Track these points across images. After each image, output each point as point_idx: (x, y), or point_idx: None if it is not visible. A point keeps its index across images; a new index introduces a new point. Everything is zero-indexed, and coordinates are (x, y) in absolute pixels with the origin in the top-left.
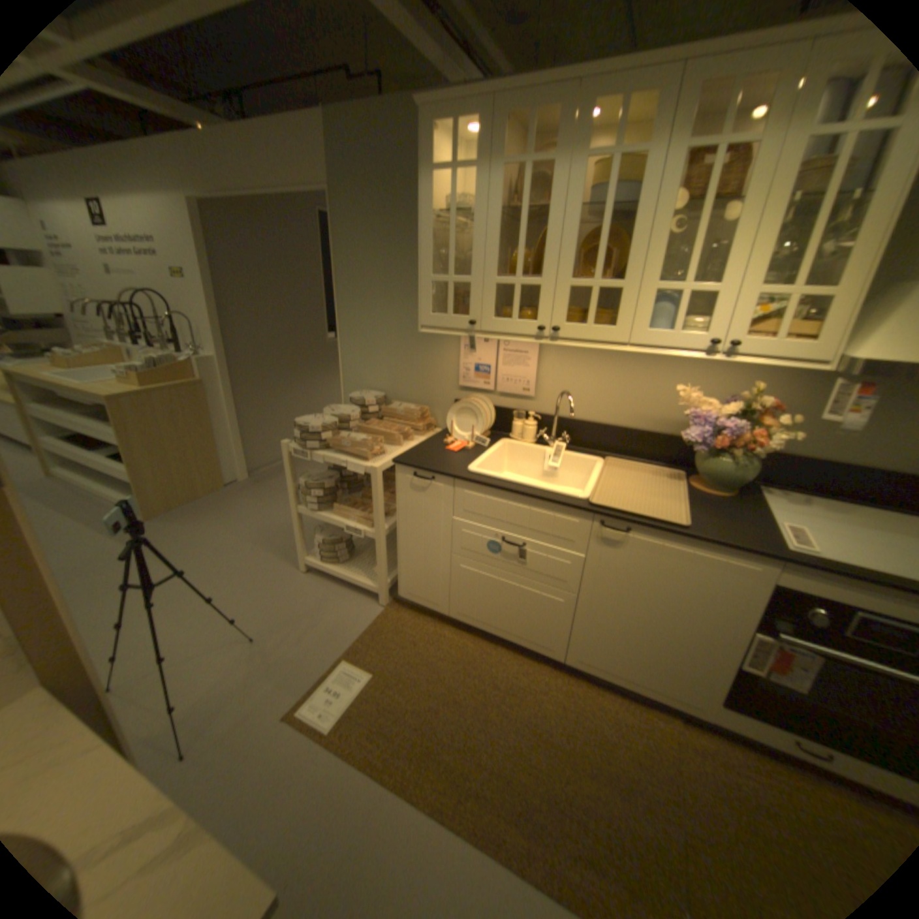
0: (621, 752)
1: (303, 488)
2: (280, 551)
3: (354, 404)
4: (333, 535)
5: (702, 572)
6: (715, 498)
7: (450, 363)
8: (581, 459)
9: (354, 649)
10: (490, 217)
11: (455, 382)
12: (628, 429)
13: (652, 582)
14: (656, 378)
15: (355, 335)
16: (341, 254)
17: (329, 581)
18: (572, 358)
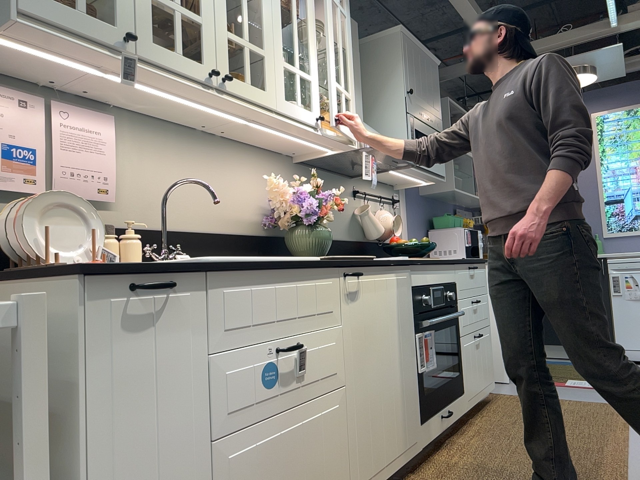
0: None
1: None
2: None
3: None
4: None
5: (392, 295)
6: None
7: None
8: None
9: None
10: None
11: None
12: (219, 233)
13: (377, 324)
14: (227, 177)
15: None
16: None
17: None
18: (151, 149)
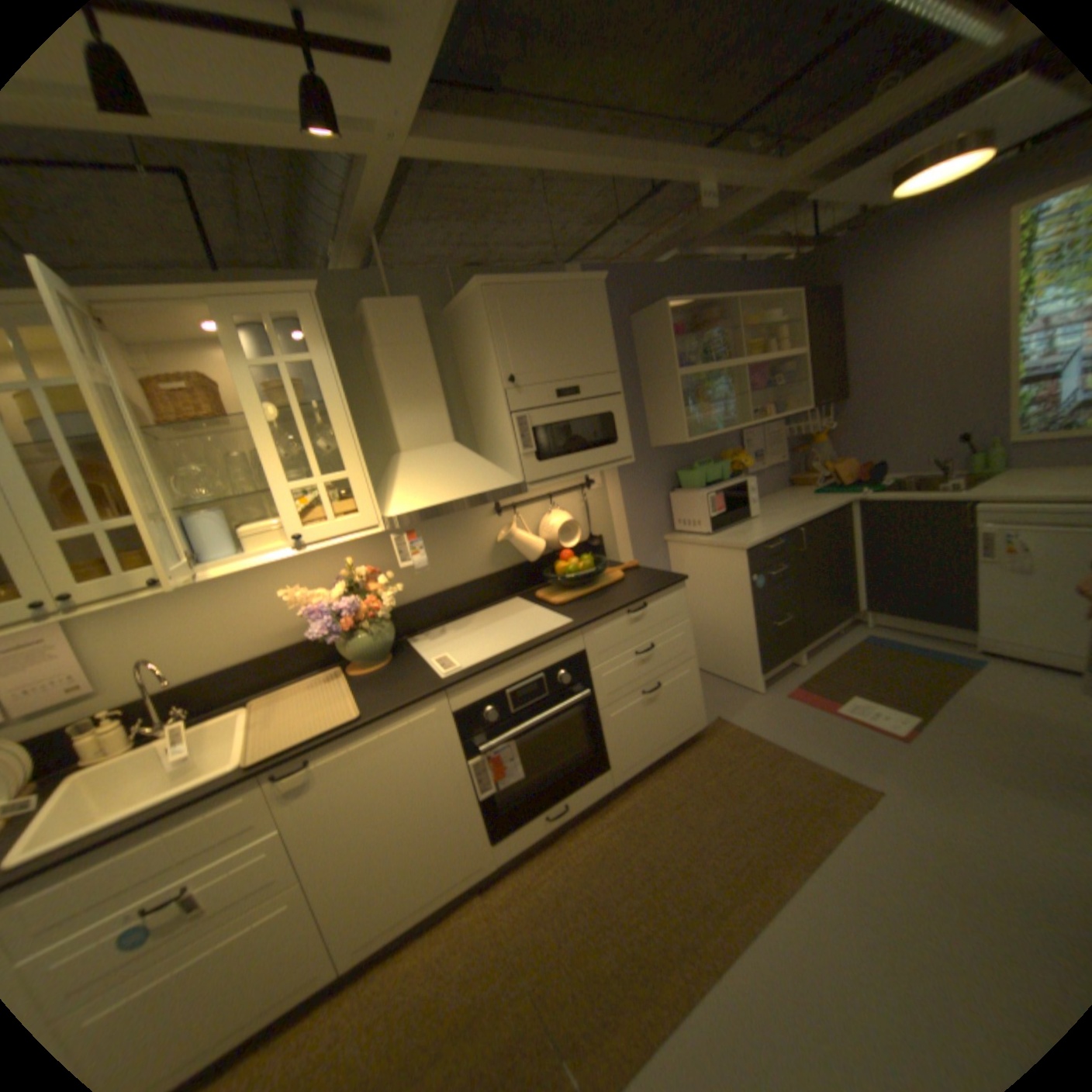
0: (446, 995)
1: None
2: None
3: None
4: None
5: (397, 748)
6: (376, 674)
7: None
8: (217, 726)
9: None
10: None
11: None
12: (257, 659)
13: (364, 795)
14: (255, 594)
15: None
16: None
17: None
18: (130, 617)
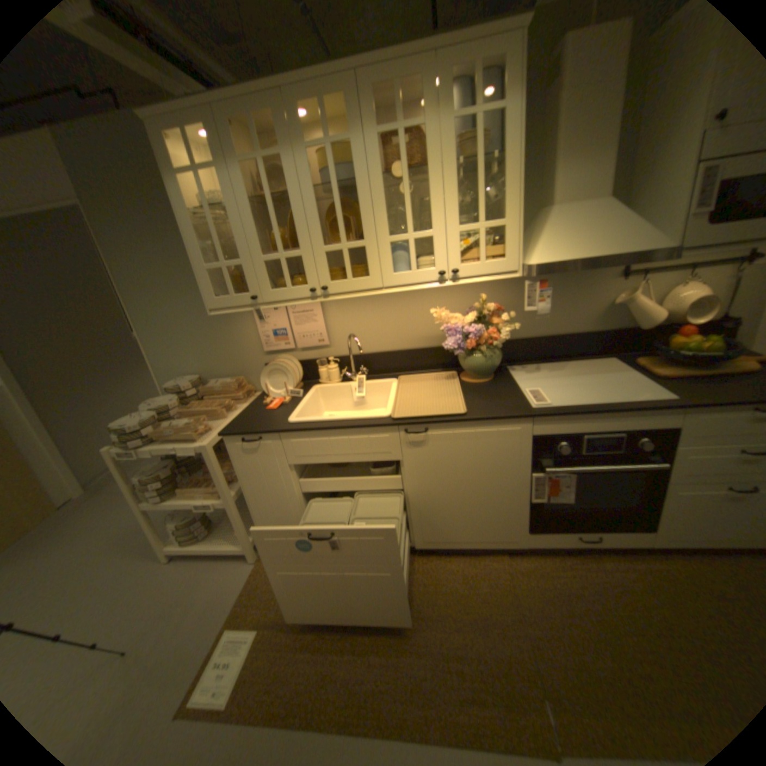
0: (473, 601)
1: (138, 486)
2: (136, 552)
3: (171, 393)
4: (185, 519)
5: (485, 444)
6: (480, 386)
7: (251, 335)
8: (381, 384)
9: (234, 616)
10: (240, 207)
11: (260, 349)
12: (408, 351)
13: (455, 463)
14: (416, 307)
15: (154, 331)
16: (115, 260)
17: (194, 562)
18: (350, 307)
